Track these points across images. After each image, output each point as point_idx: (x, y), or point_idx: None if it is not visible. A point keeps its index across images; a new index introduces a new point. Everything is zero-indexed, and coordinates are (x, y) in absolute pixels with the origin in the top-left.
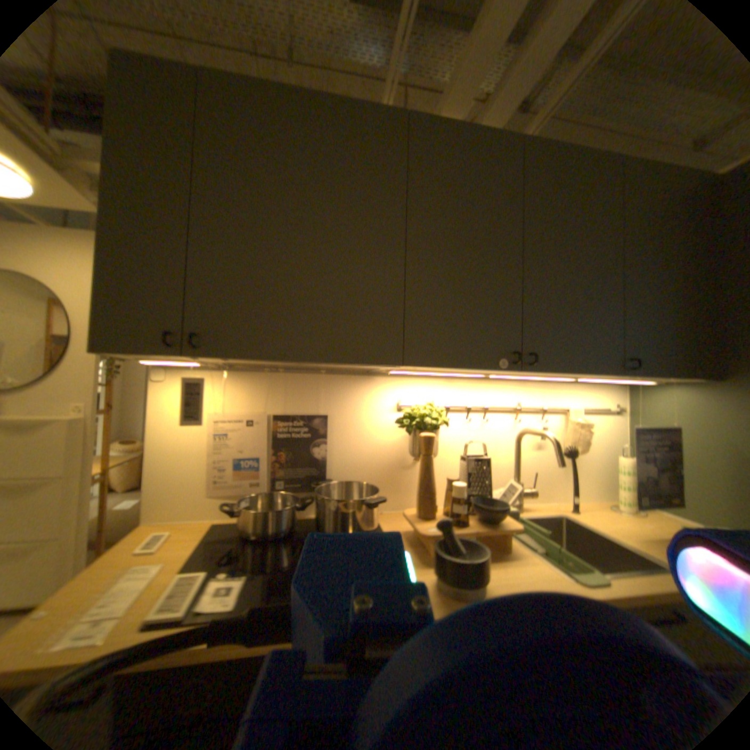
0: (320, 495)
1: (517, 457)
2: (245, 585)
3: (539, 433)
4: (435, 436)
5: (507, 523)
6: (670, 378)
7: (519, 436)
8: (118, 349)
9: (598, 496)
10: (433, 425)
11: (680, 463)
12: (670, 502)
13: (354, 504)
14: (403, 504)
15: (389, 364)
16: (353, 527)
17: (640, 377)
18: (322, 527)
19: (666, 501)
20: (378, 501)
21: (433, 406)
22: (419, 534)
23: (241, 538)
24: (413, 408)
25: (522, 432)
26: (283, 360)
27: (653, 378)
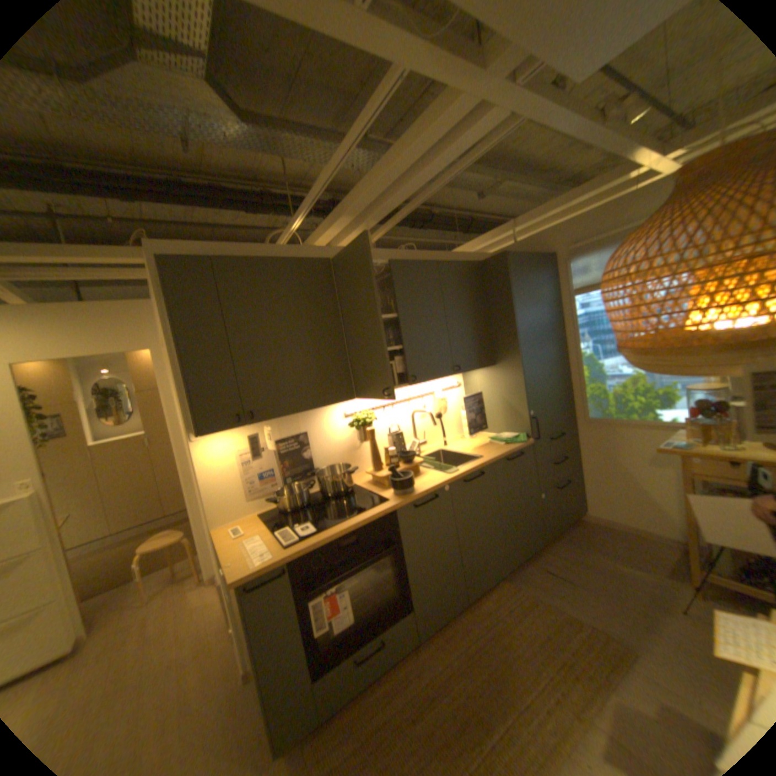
0: (319, 478)
1: (414, 426)
2: (312, 525)
3: (422, 411)
4: (372, 428)
5: (415, 461)
6: (474, 370)
7: (413, 414)
8: (212, 432)
9: (455, 434)
10: (369, 422)
11: (486, 407)
12: (485, 427)
13: (343, 475)
14: (360, 470)
15: (347, 399)
16: (343, 488)
17: (461, 373)
18: (327, 494)
19: (483, 427)
20: (355, 470)
21: (366, 410)
22: (377, 479)
23: (285, 514)
24: (357, 415)
25: (414, 412)
26: (297, 413)
27: (467, 371)
